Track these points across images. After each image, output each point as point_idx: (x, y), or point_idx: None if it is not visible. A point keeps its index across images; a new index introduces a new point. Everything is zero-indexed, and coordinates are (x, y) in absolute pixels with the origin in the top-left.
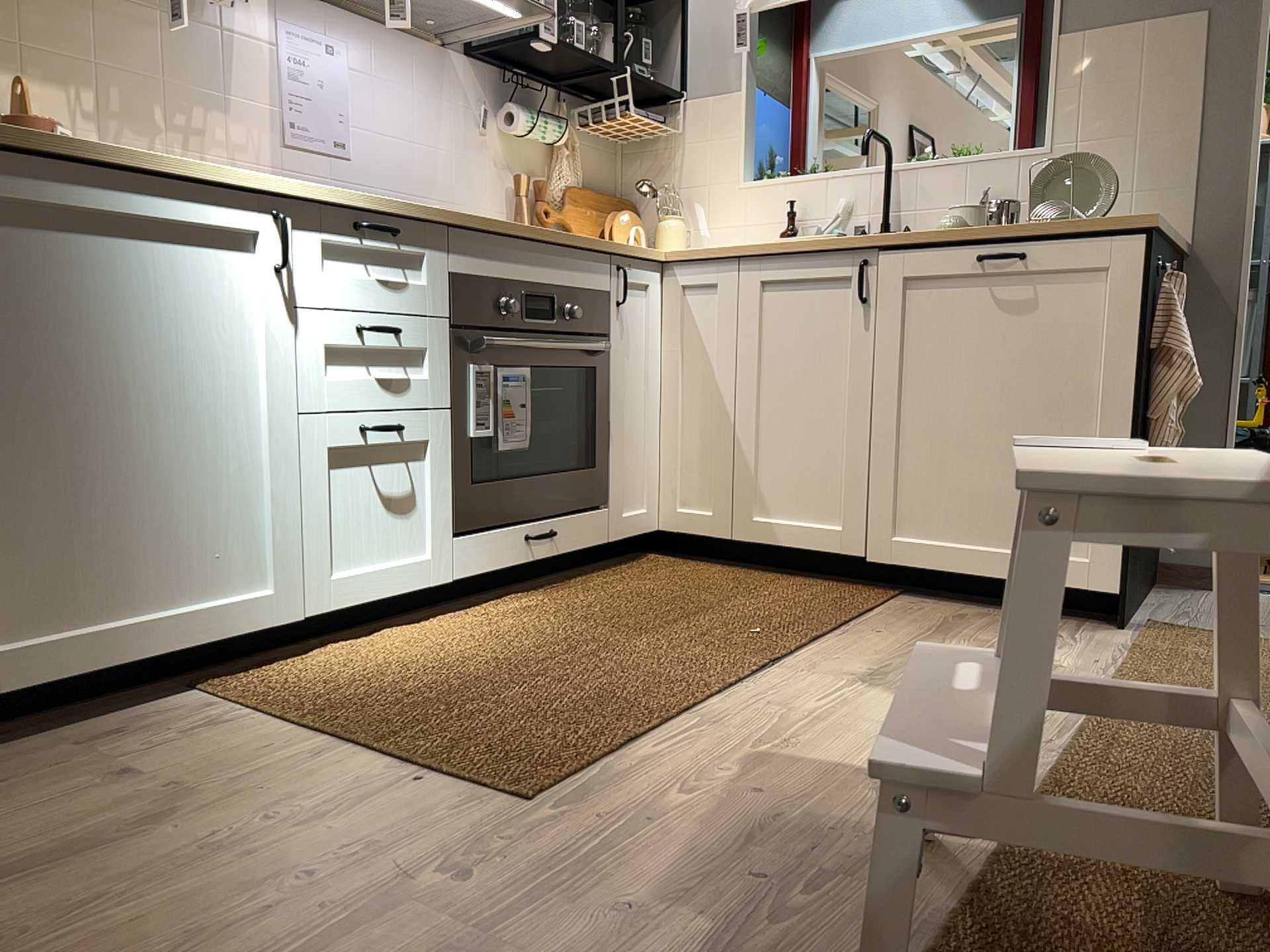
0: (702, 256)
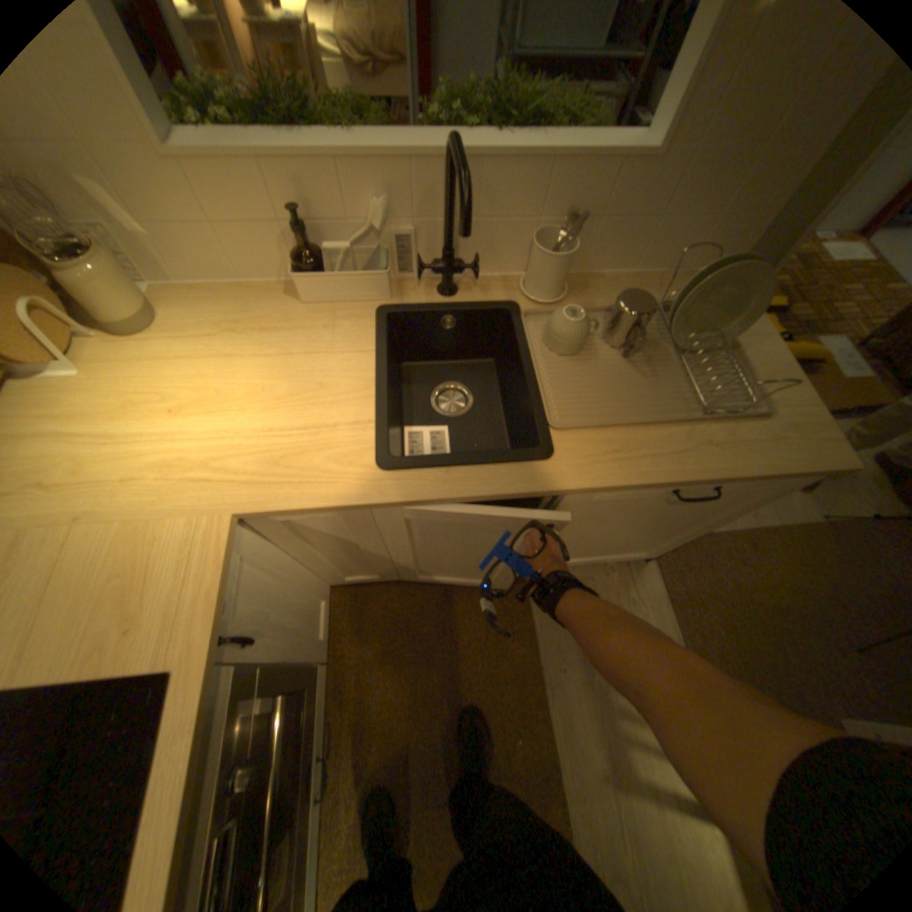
0: (301, 510)
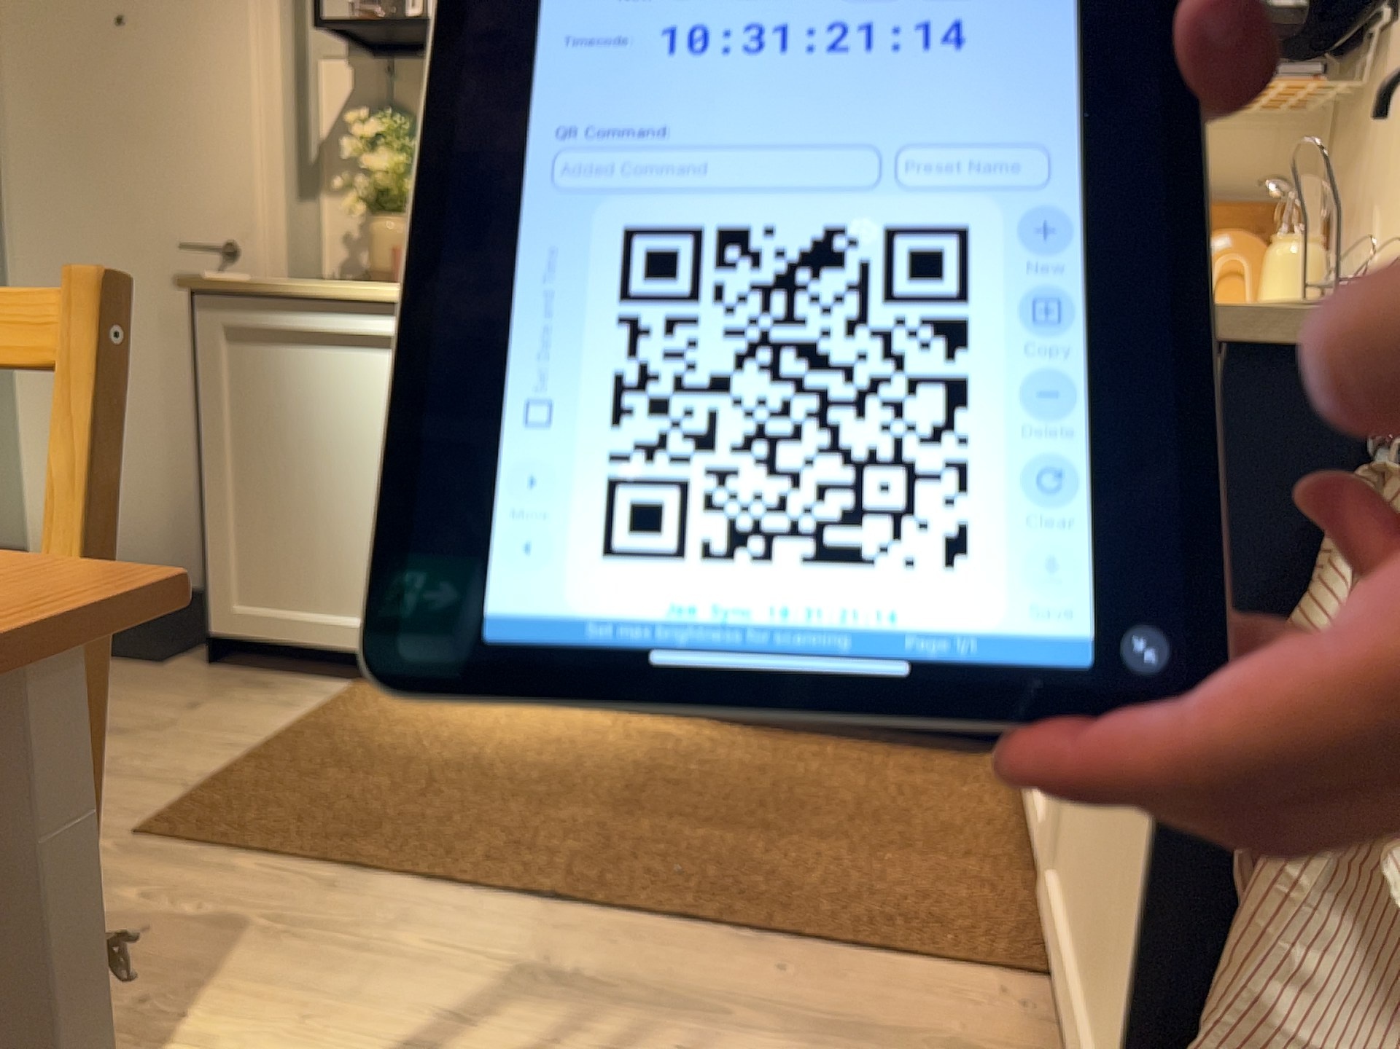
0: None
